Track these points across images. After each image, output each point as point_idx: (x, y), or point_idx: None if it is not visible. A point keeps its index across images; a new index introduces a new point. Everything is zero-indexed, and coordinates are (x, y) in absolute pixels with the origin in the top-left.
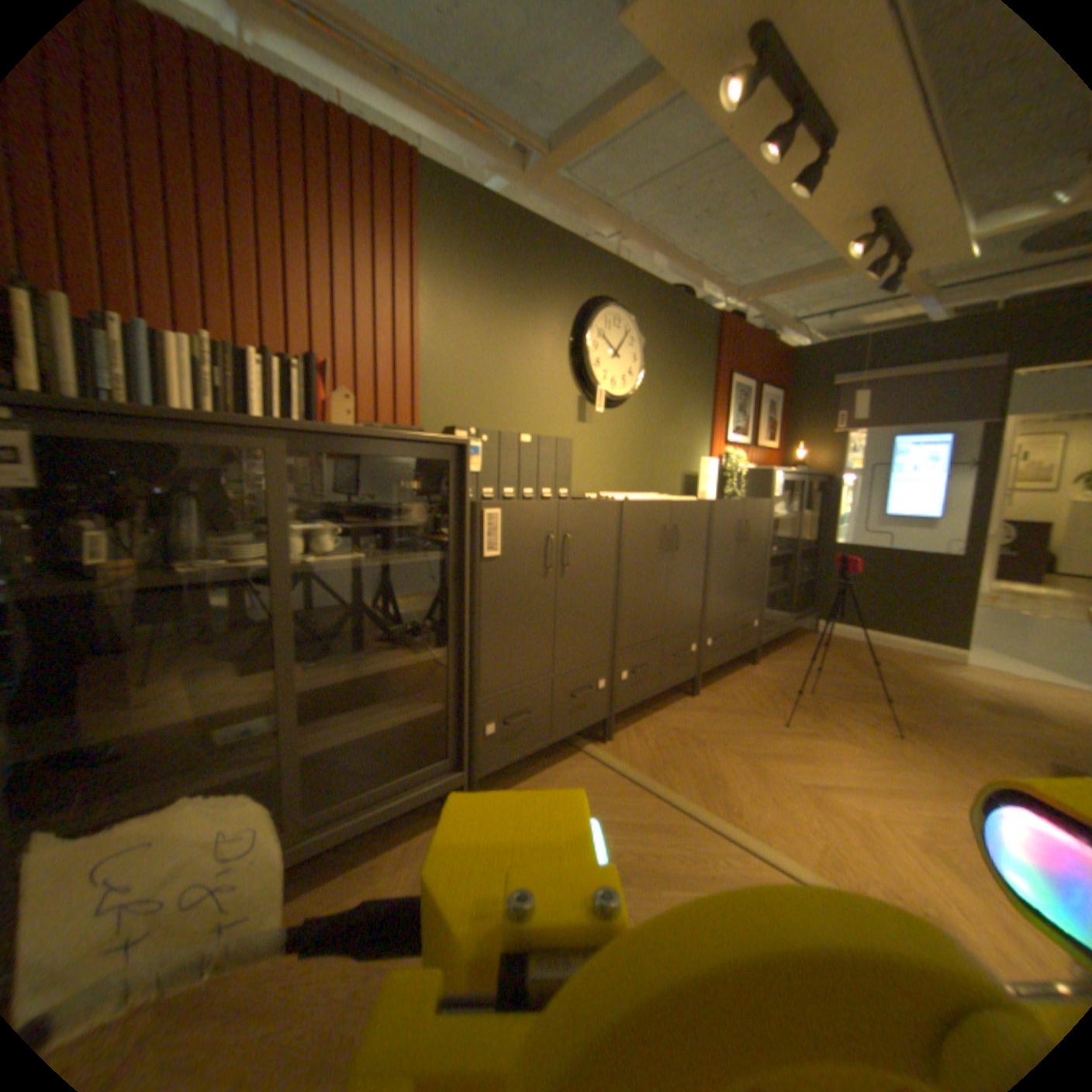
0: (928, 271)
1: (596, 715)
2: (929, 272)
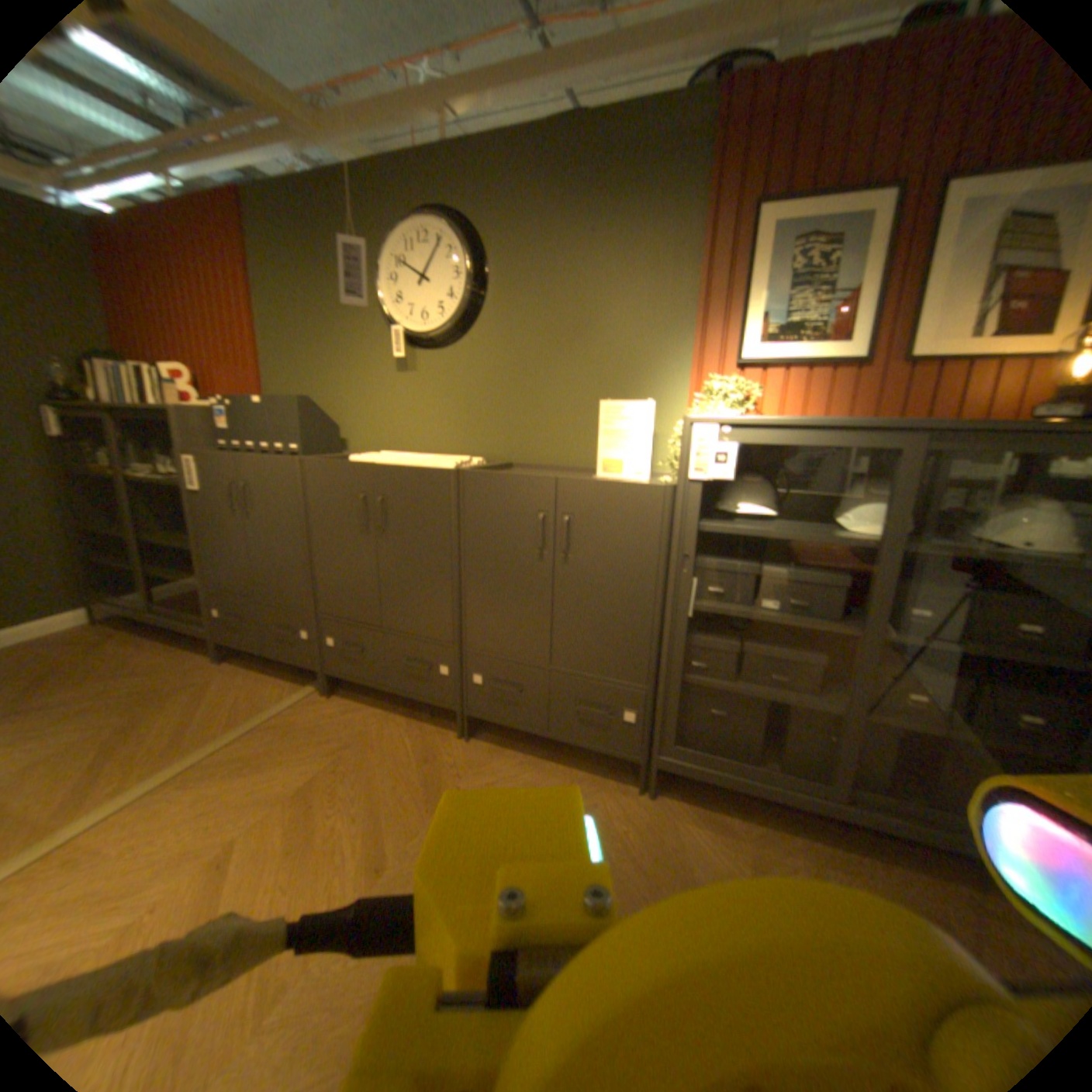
0: None
1: (307, 661)
2: None
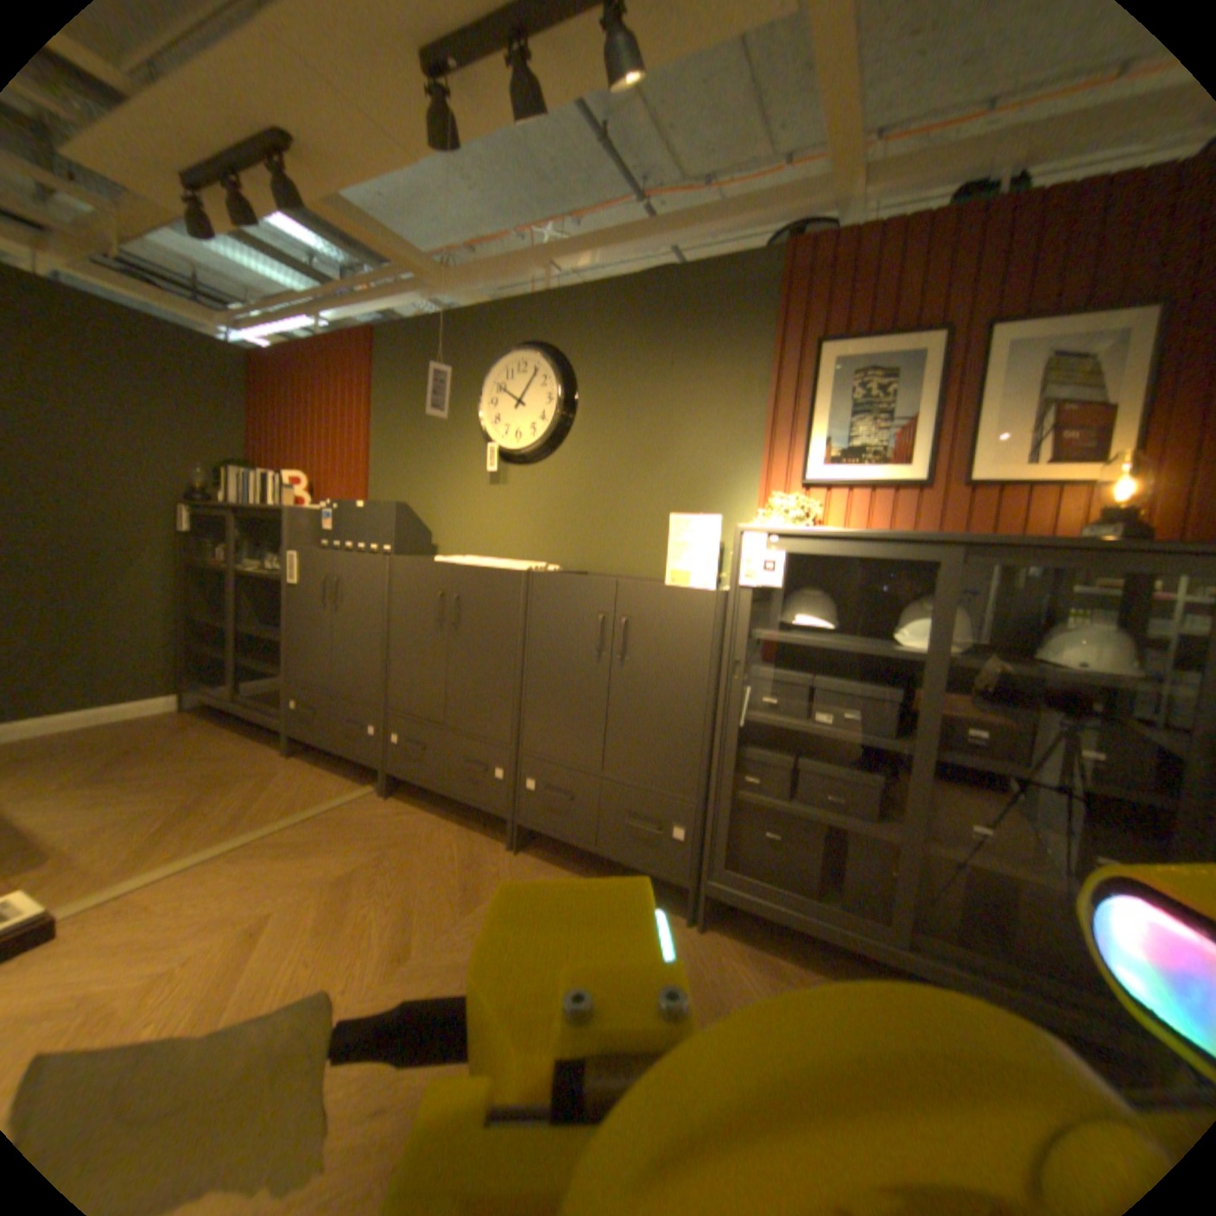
0: None
1: (369, 759)
2: None
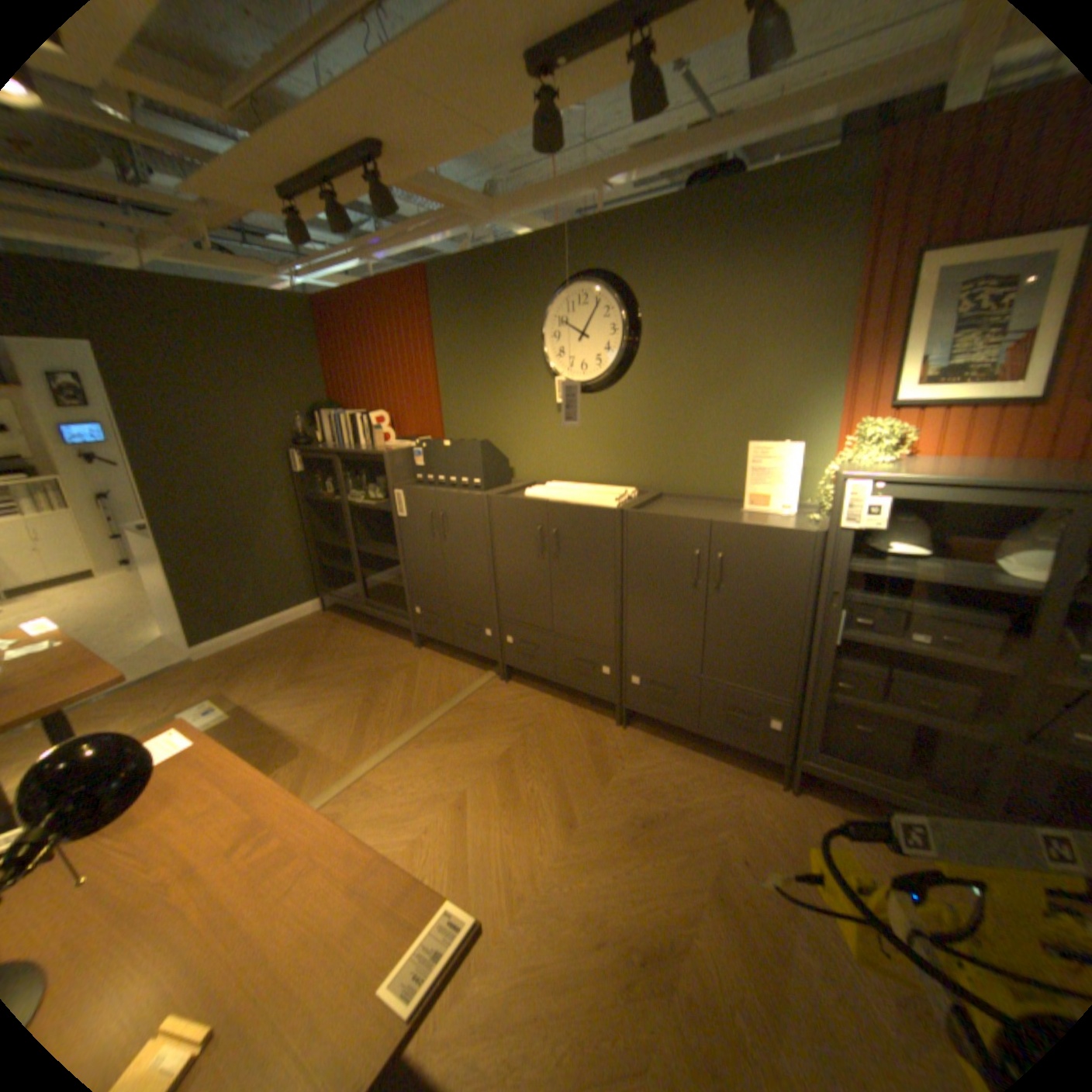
0: None
1: (488, 655)
2: None
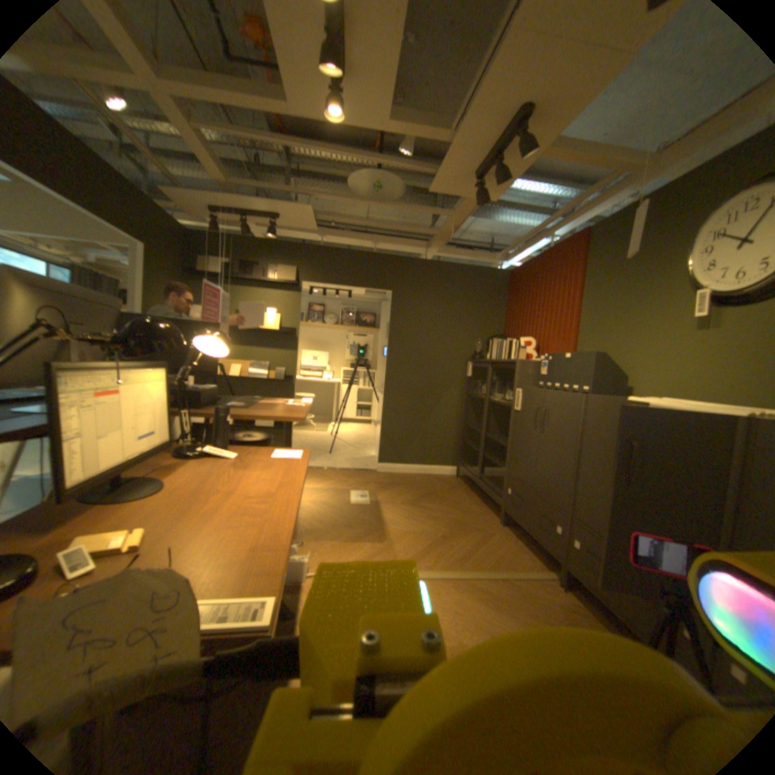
0: None
1: (553, 553)
2: None
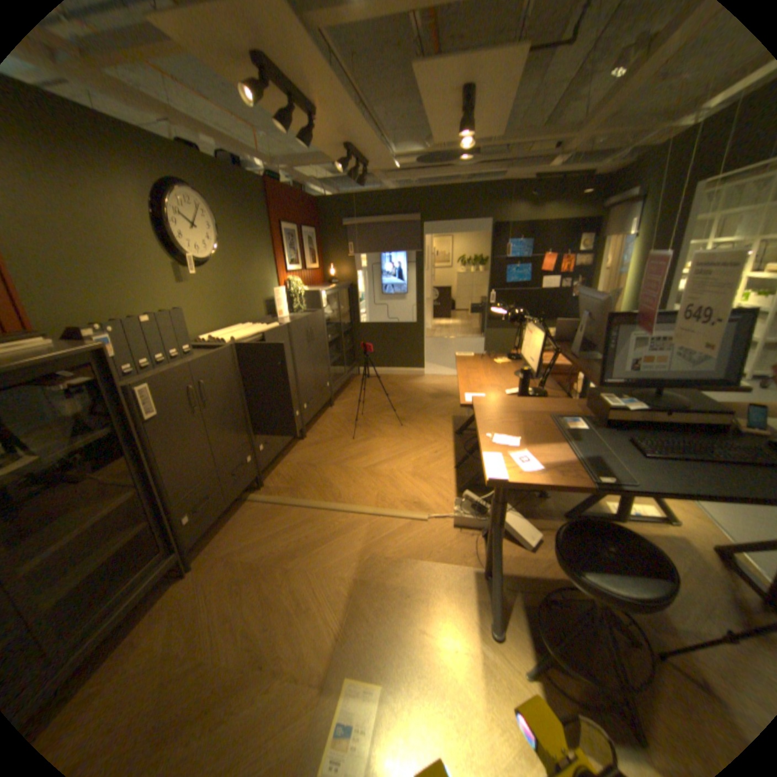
0: (379, 163)
1: (251, 478)
2: (379, 164)
